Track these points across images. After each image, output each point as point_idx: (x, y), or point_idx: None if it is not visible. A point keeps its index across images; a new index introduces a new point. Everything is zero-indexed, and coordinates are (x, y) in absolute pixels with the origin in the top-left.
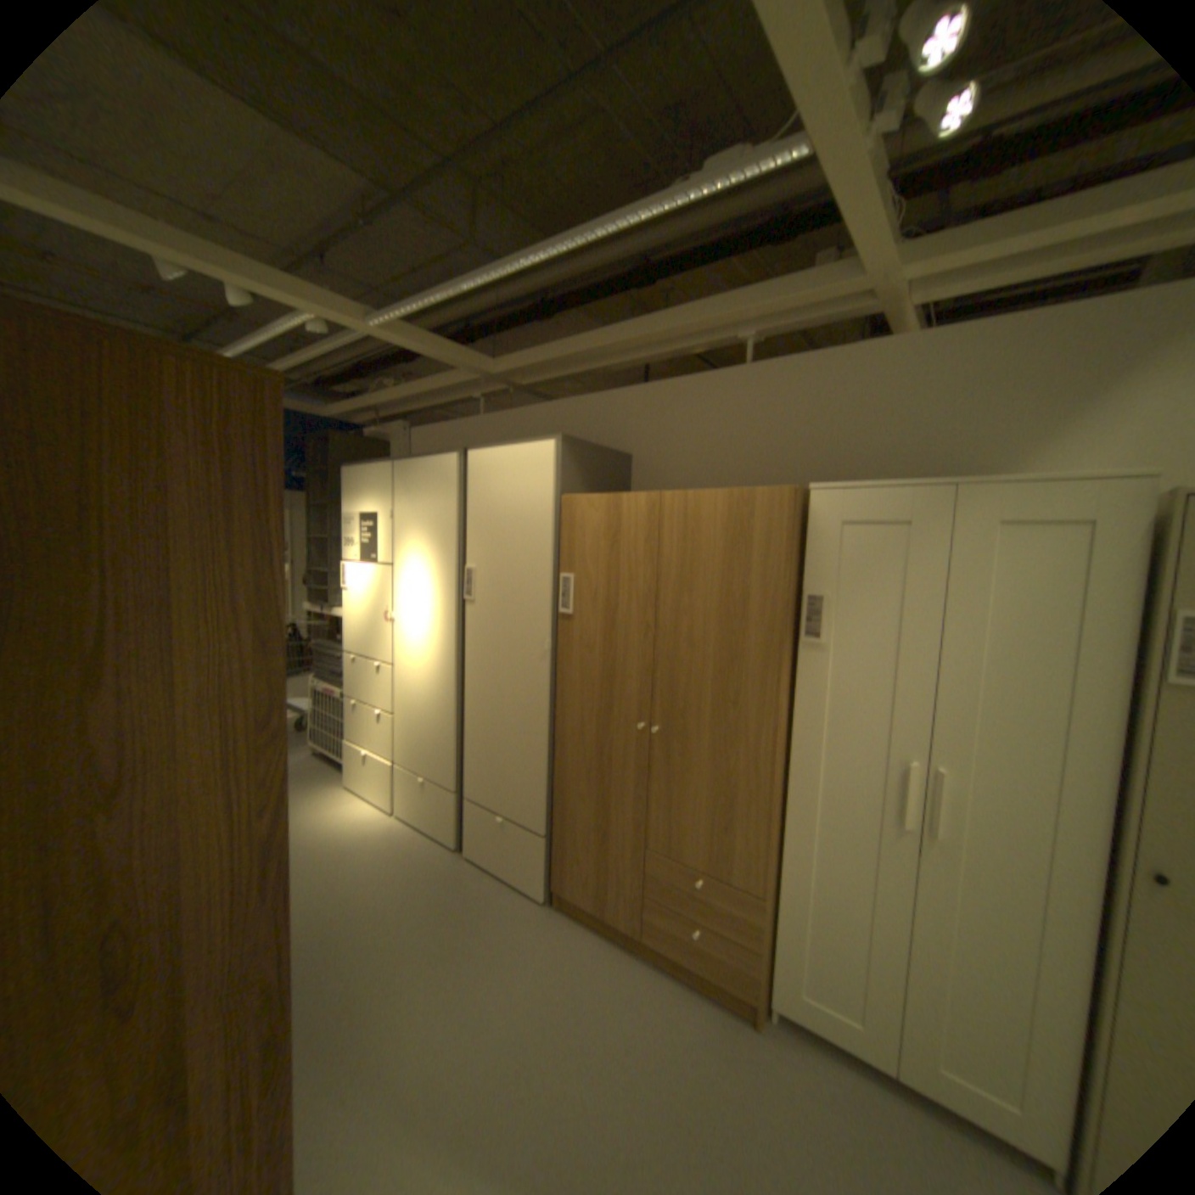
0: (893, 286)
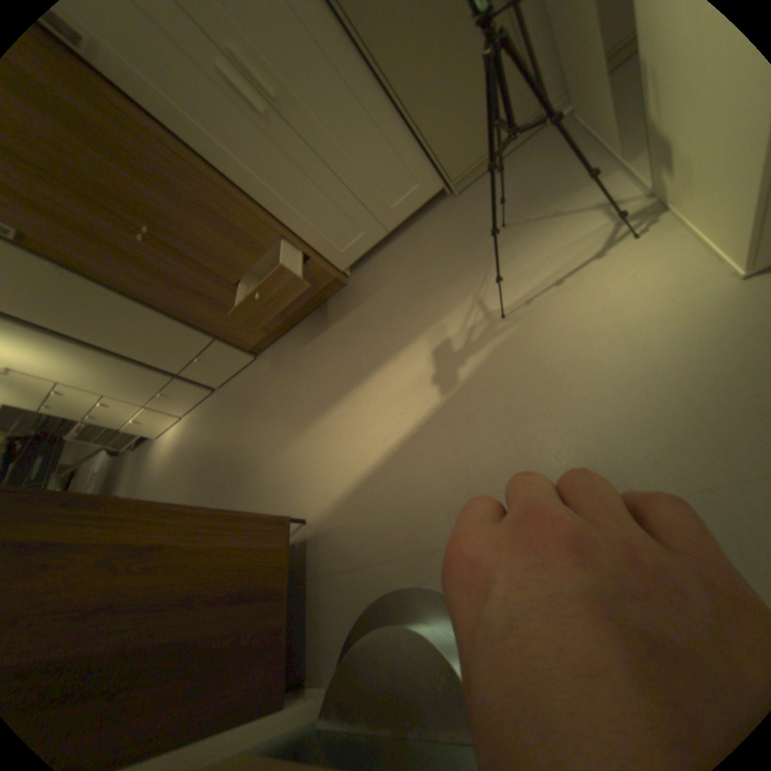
0: None
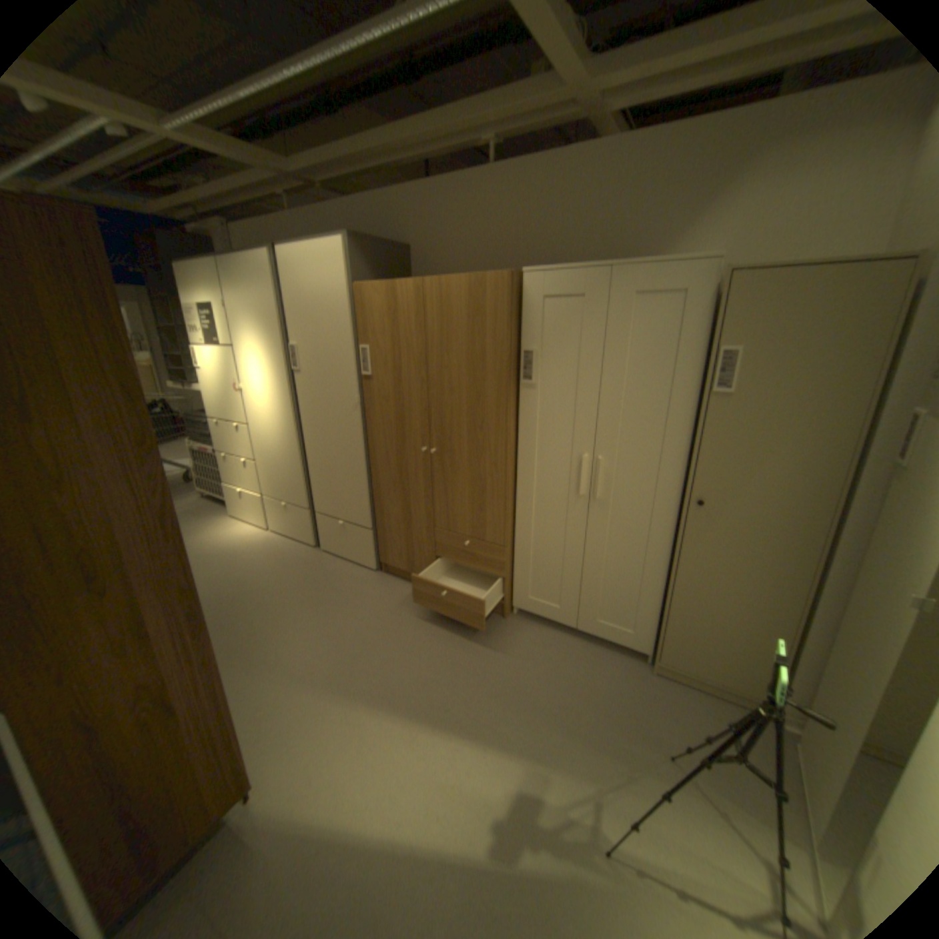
0: (588, 97)
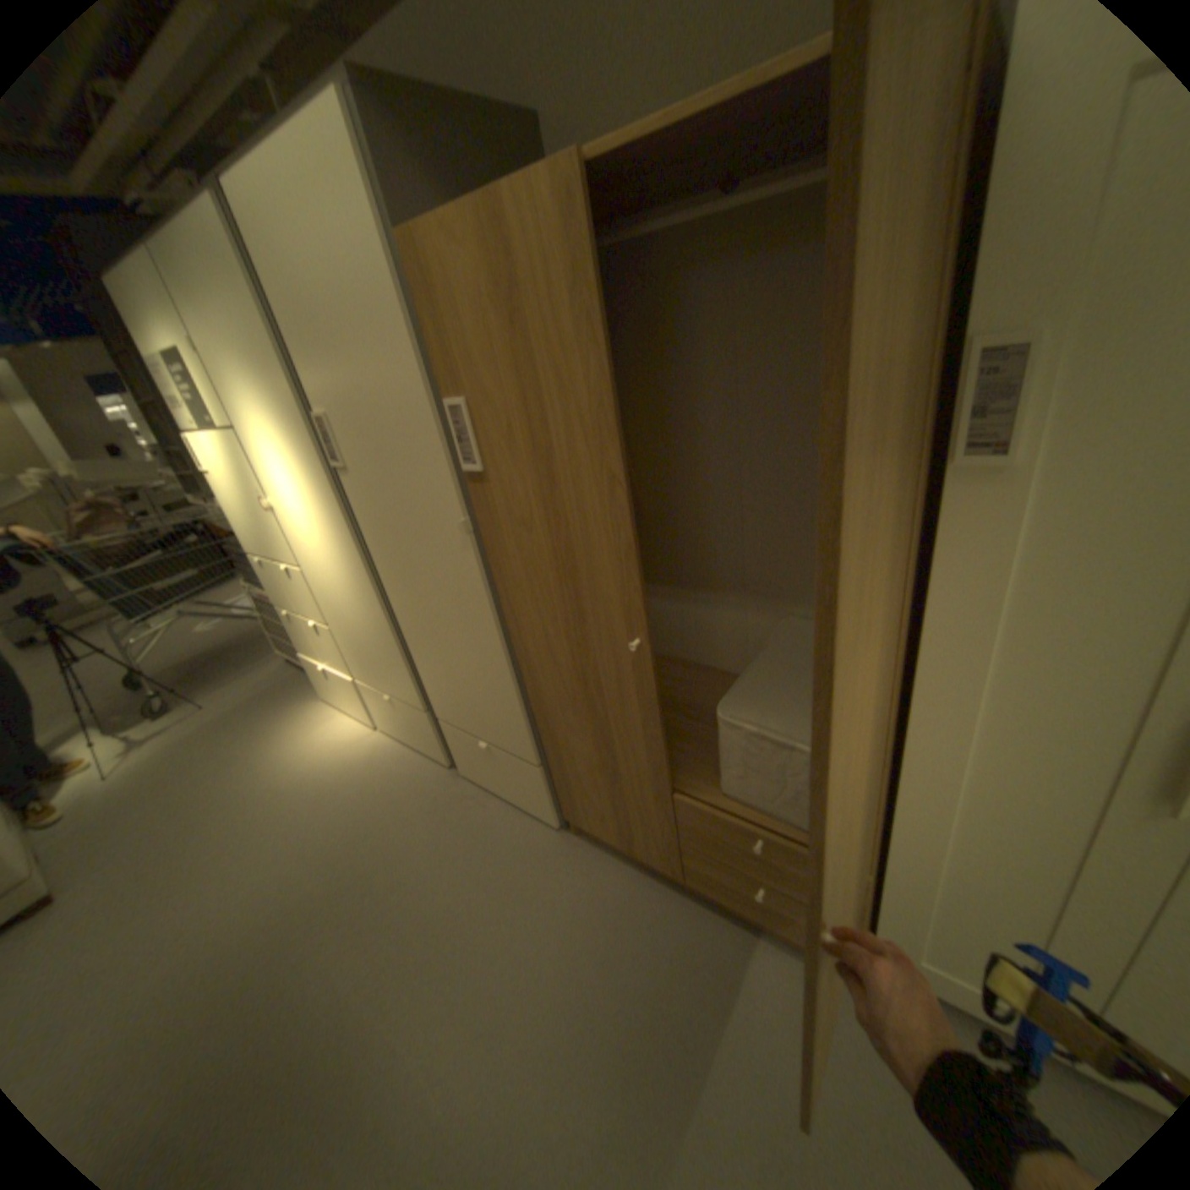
0: None
